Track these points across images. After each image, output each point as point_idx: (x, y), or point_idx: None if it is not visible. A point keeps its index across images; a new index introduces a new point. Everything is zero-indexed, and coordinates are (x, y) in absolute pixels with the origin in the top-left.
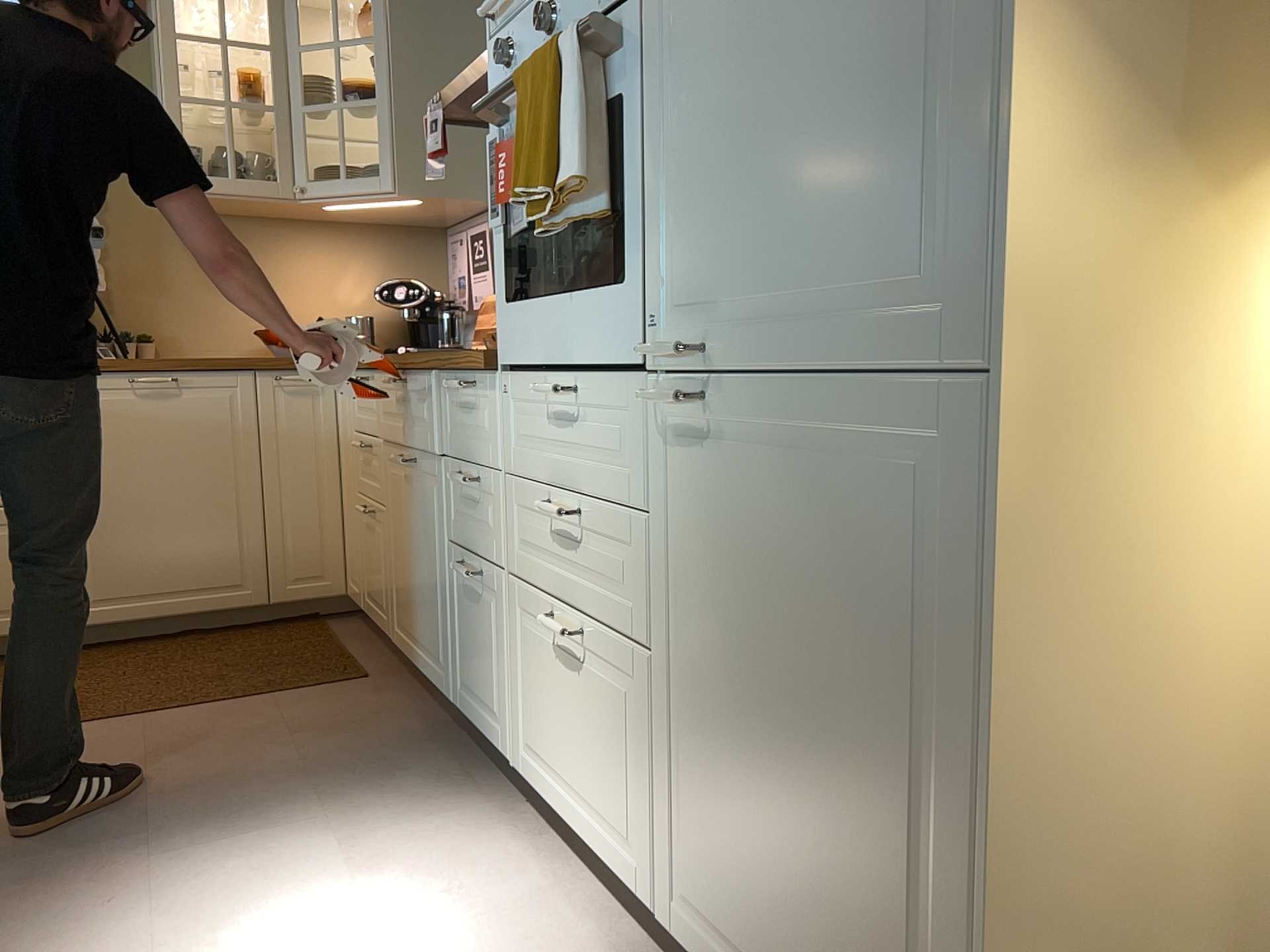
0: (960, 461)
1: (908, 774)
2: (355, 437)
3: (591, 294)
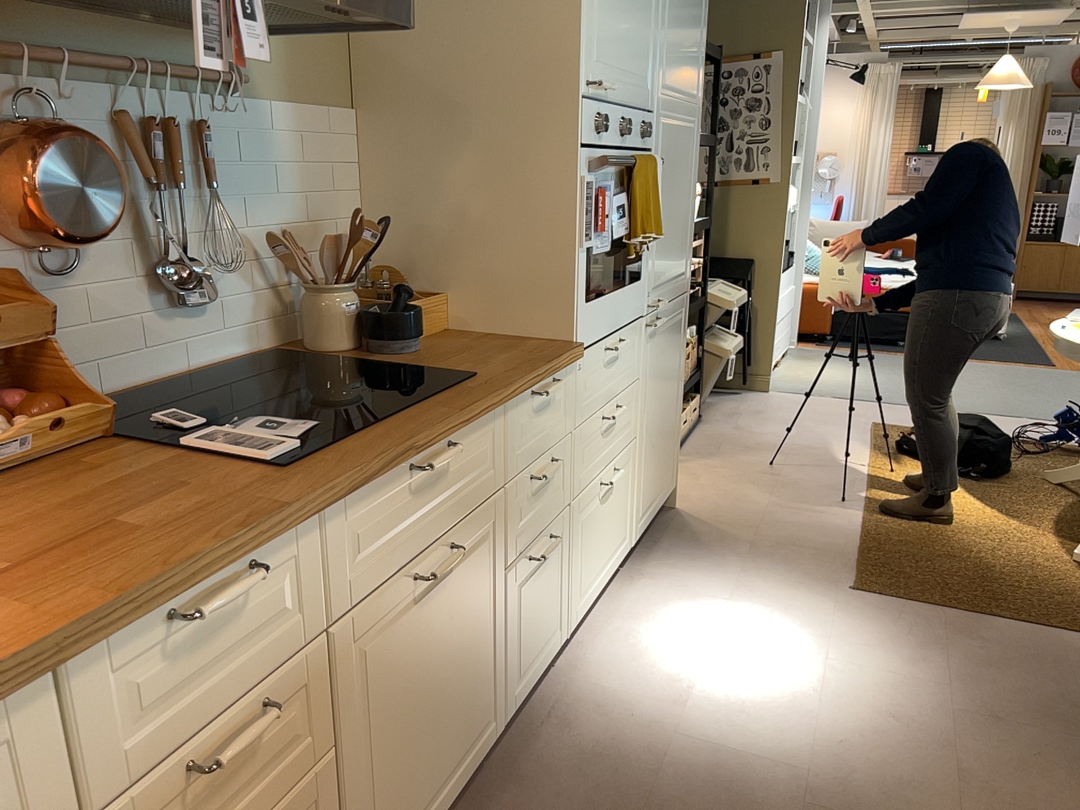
0: (684, 311)
1: (676, 391)
2: None
3: (626, 287)
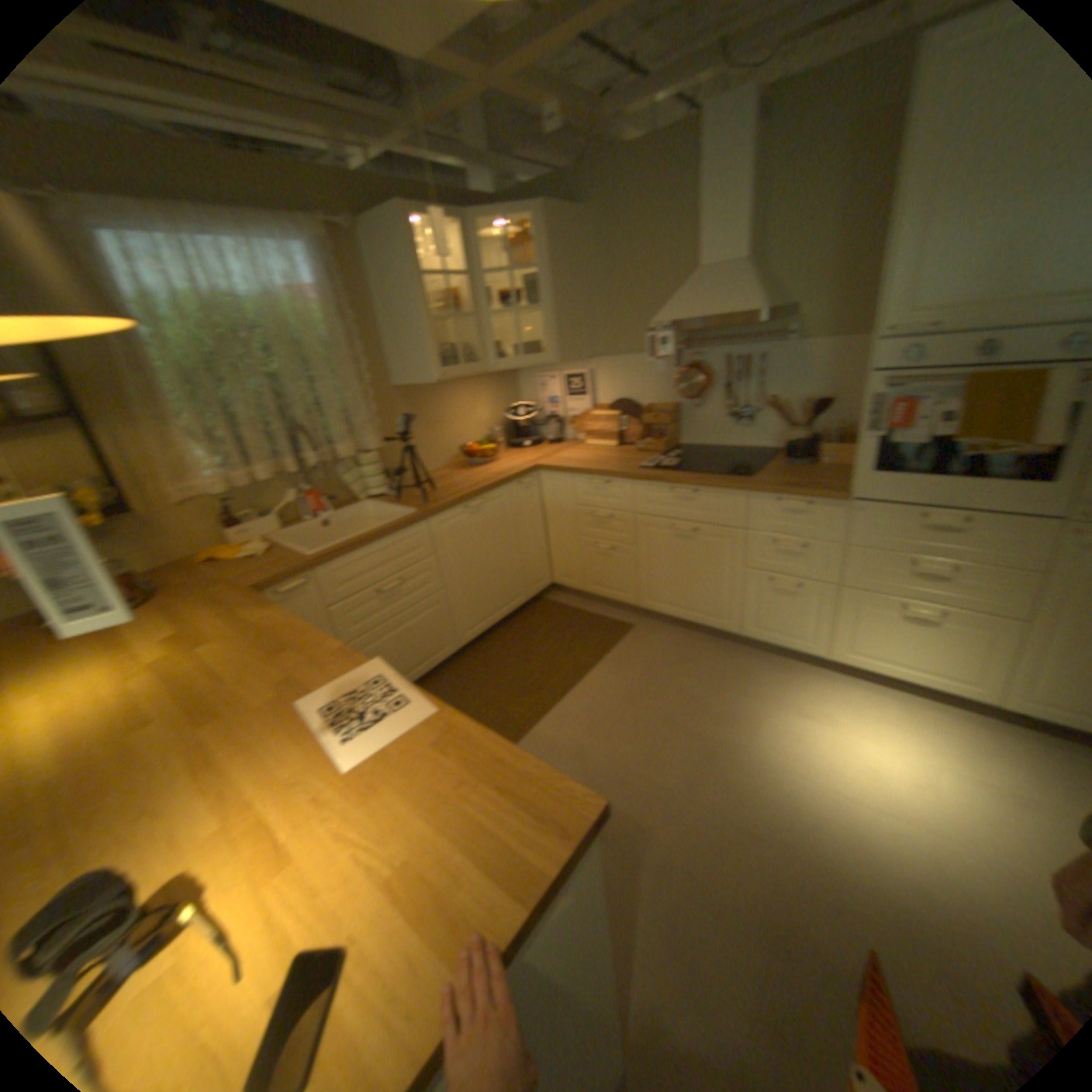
0: None
1: None
2: (576, 510)
3: (991, 481)
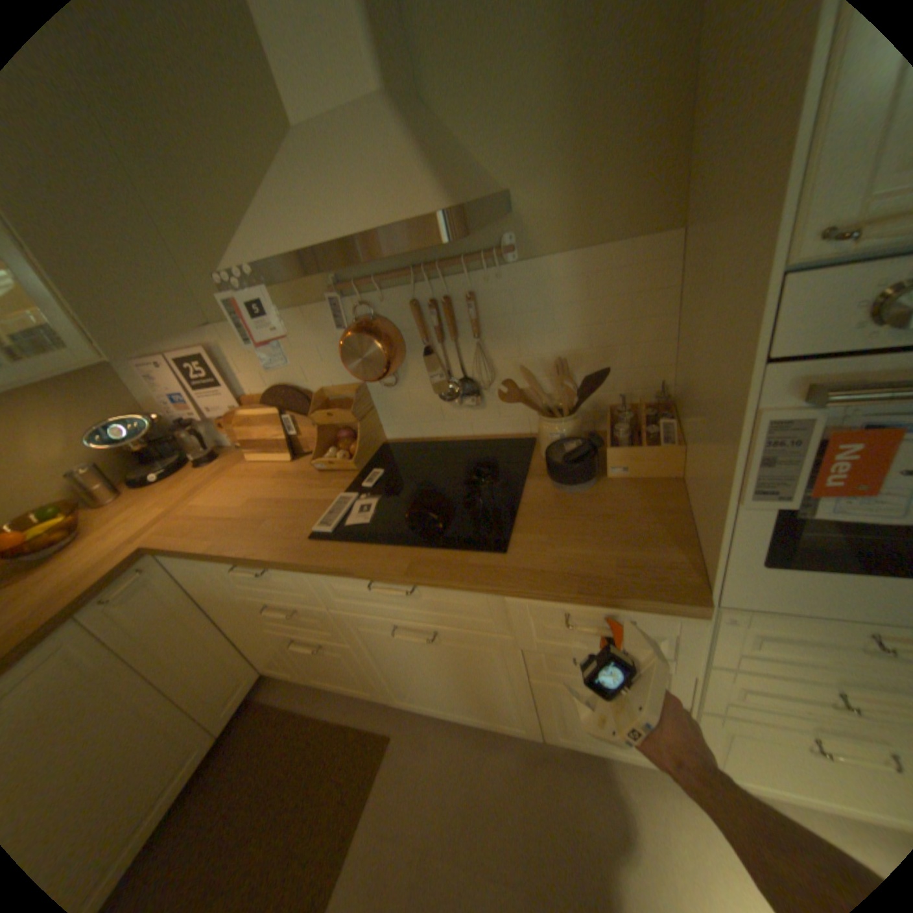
0: None
1: None
2: (242, 600)
3: None
